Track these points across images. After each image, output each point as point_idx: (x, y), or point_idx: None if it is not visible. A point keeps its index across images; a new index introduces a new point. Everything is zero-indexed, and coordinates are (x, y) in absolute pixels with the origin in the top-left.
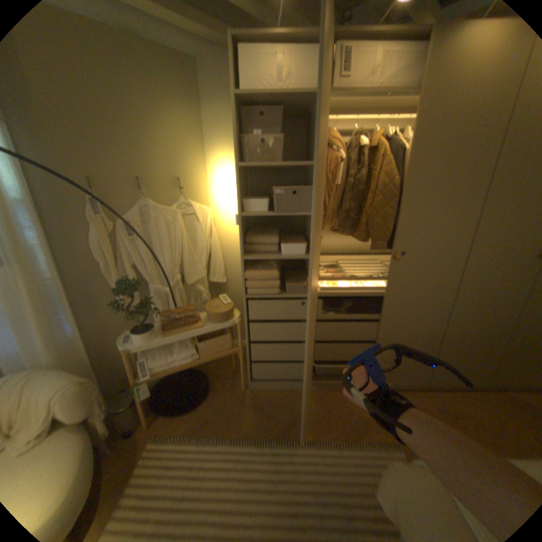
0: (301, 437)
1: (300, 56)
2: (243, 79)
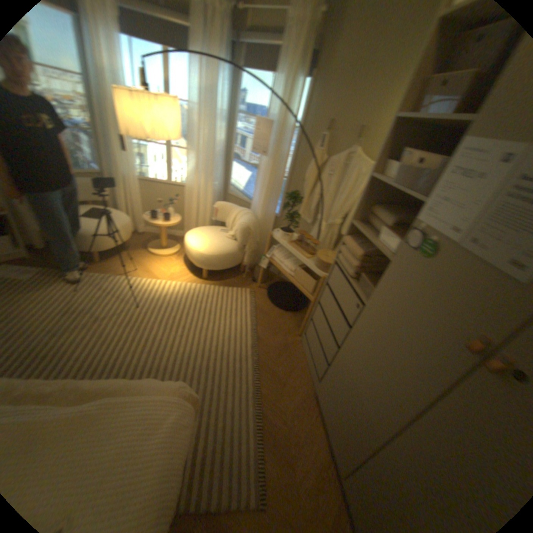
0: (263, 383)
1: None
2: None
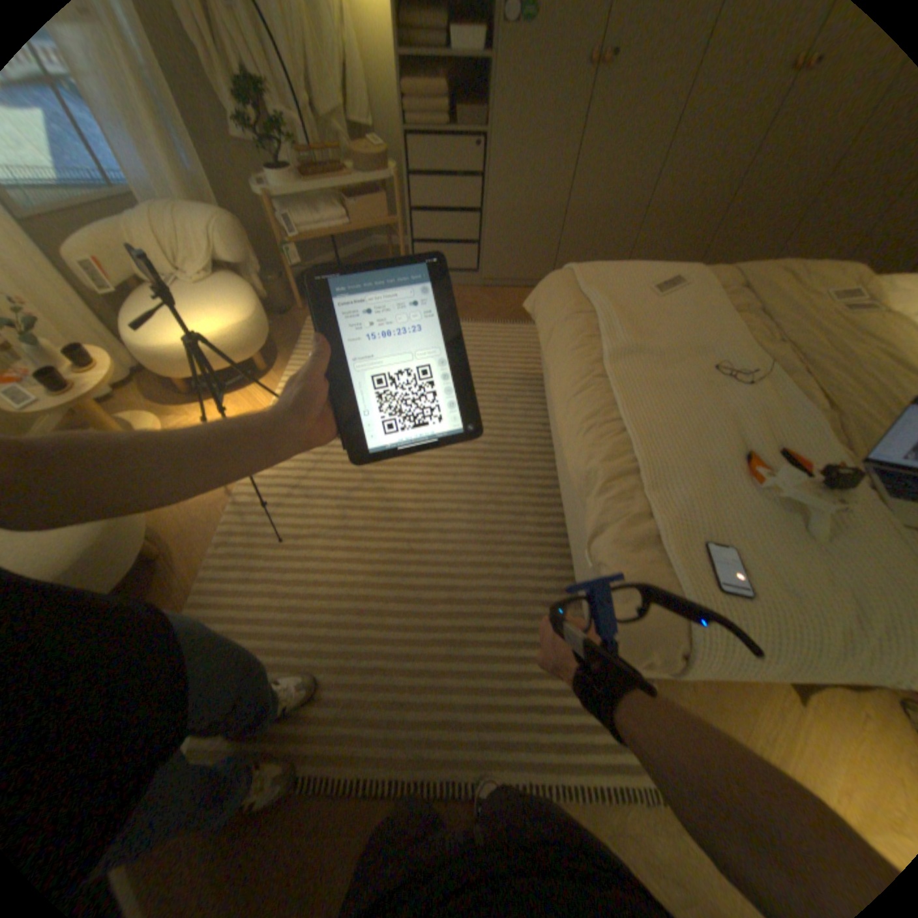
0: (467, 318)
1: None
2: None
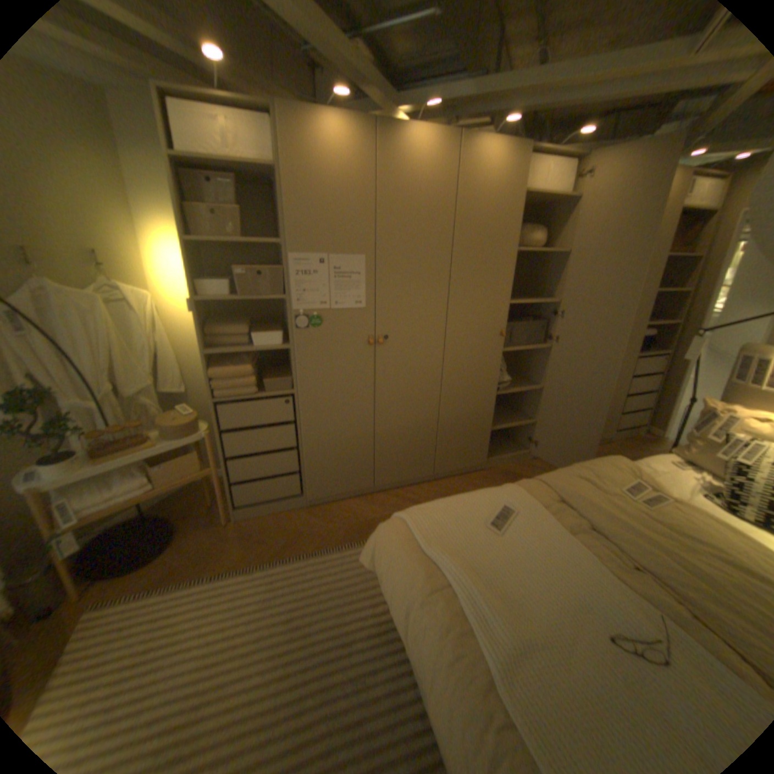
0: (300, 552)
1: (248, 124)
2: (180, 140)
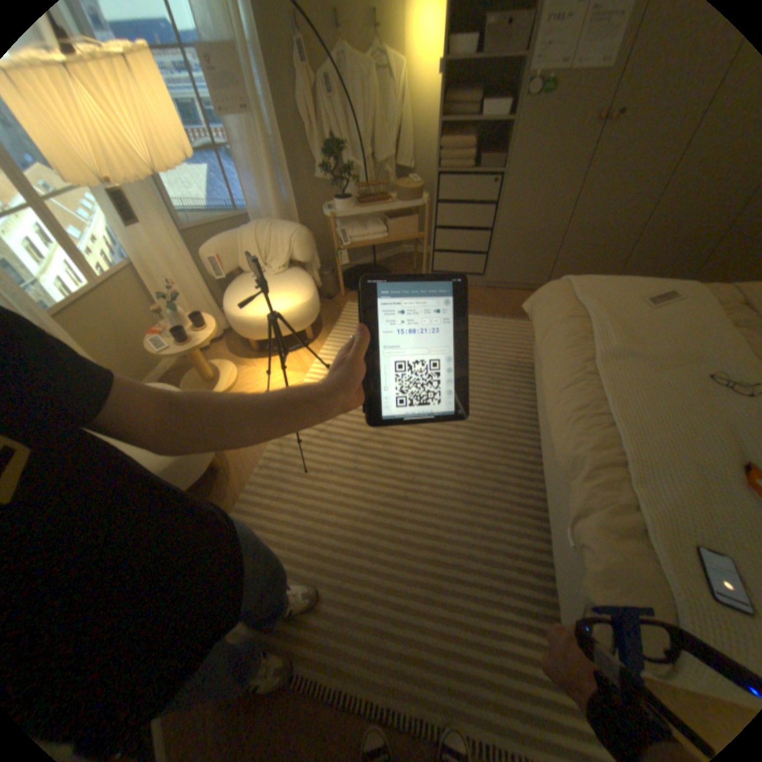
0: (471, 311)
1: None
2: None
